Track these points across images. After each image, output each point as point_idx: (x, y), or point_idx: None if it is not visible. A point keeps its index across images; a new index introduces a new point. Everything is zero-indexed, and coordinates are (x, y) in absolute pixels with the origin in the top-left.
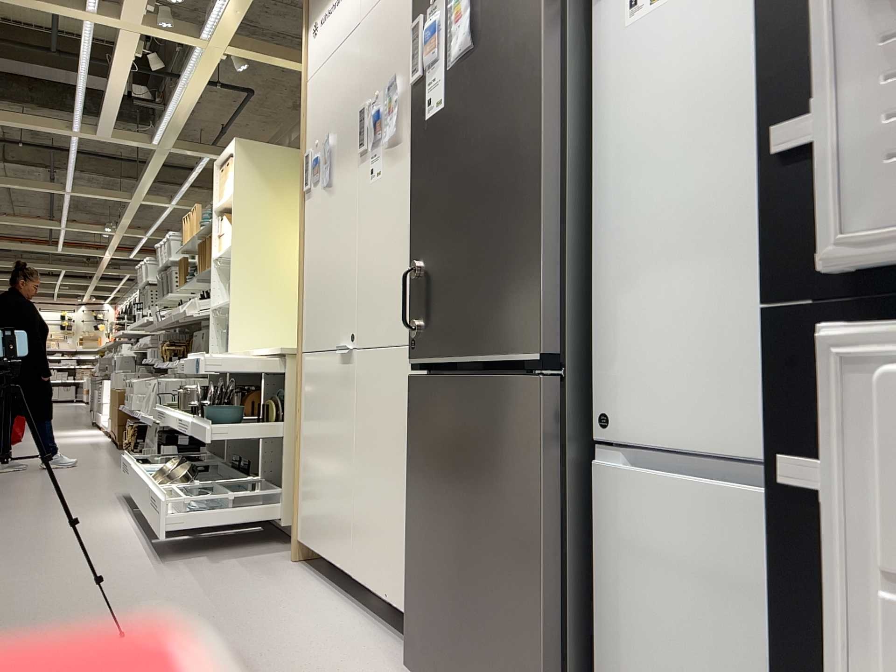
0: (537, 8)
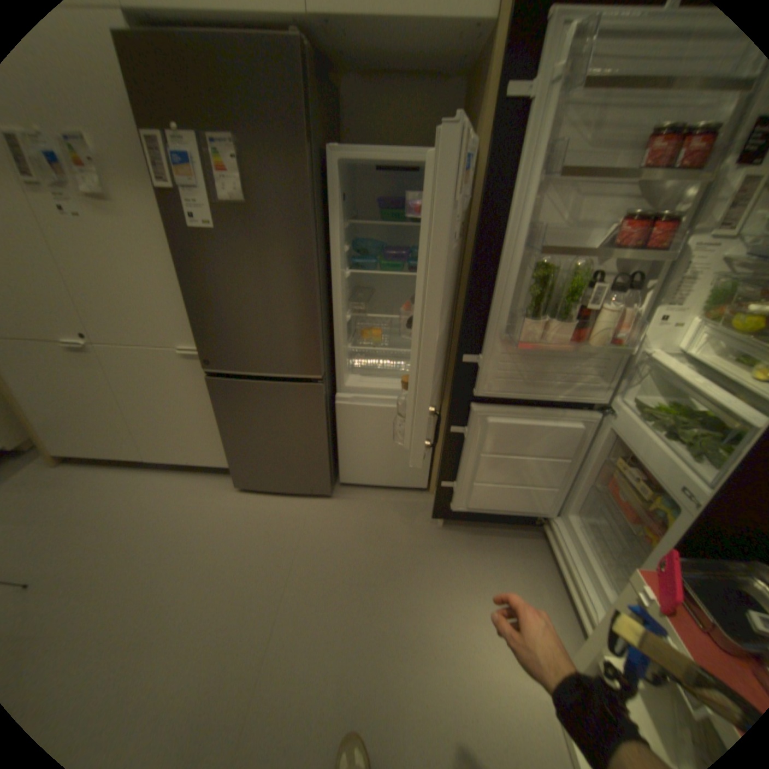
0: (306, 208)
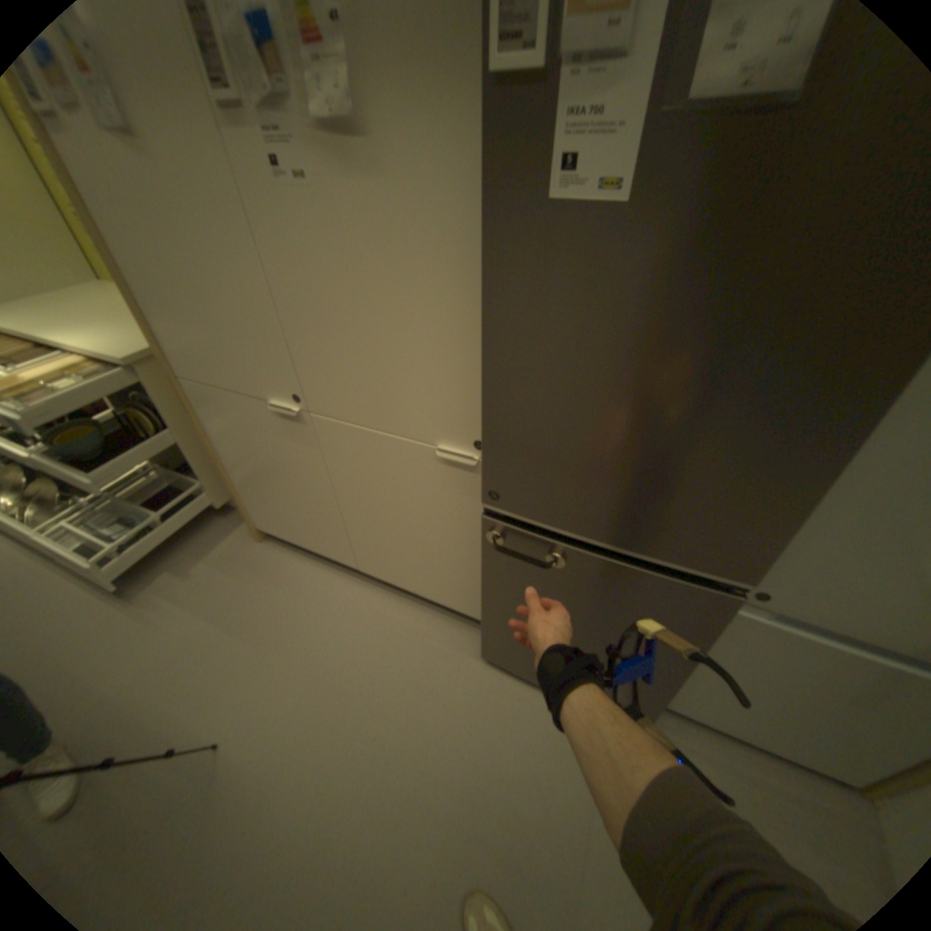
0: None
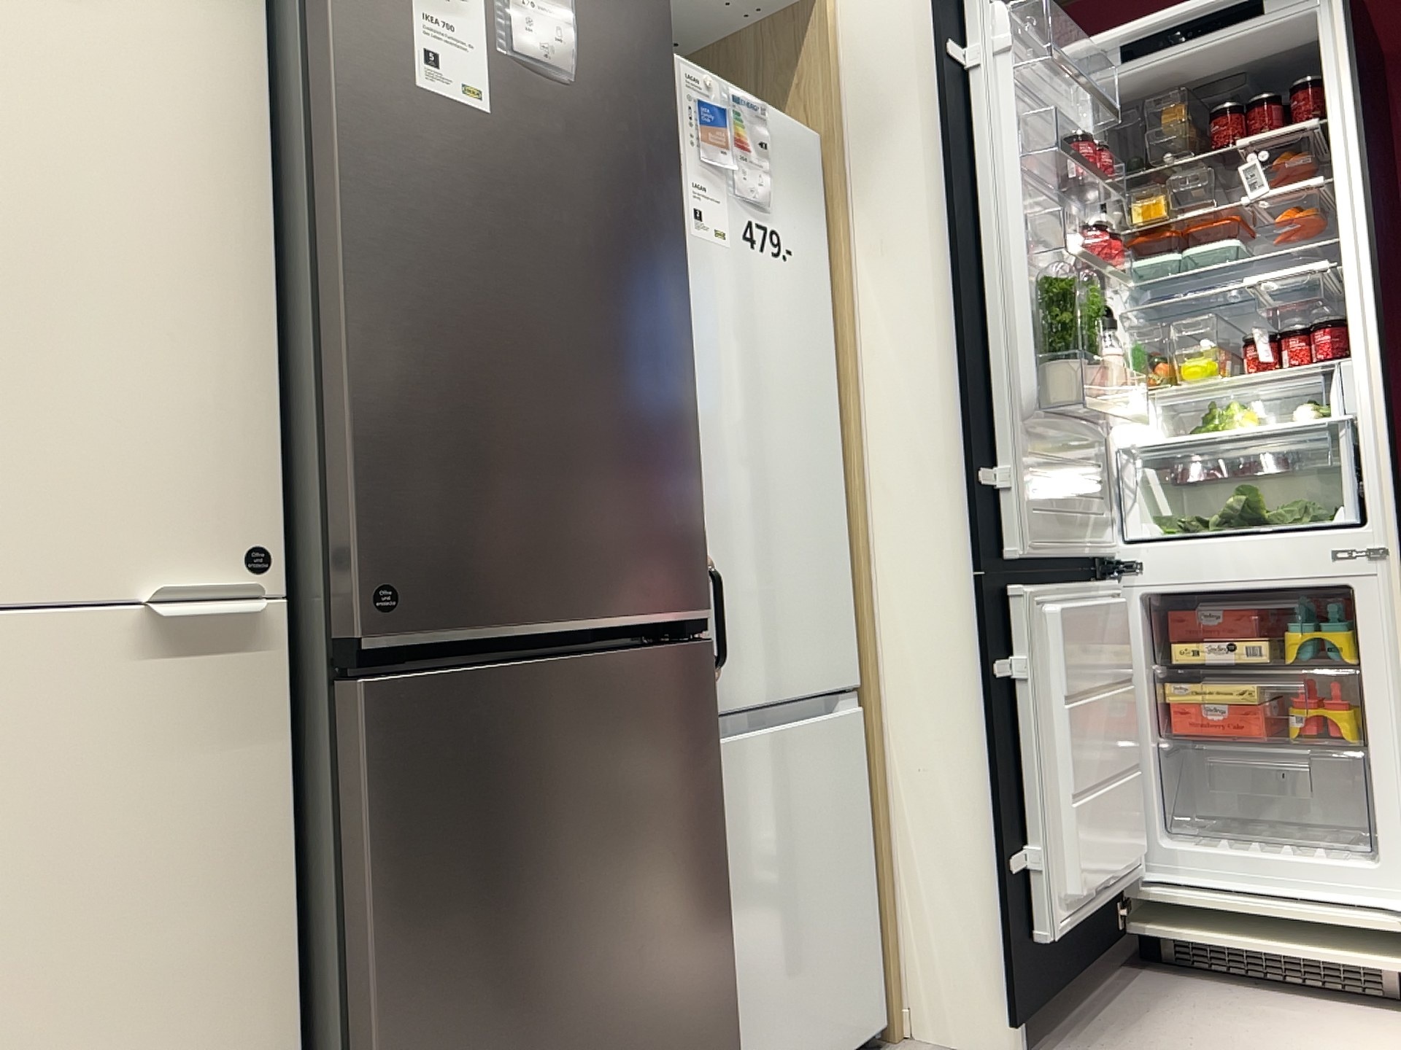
0: (672, 140)
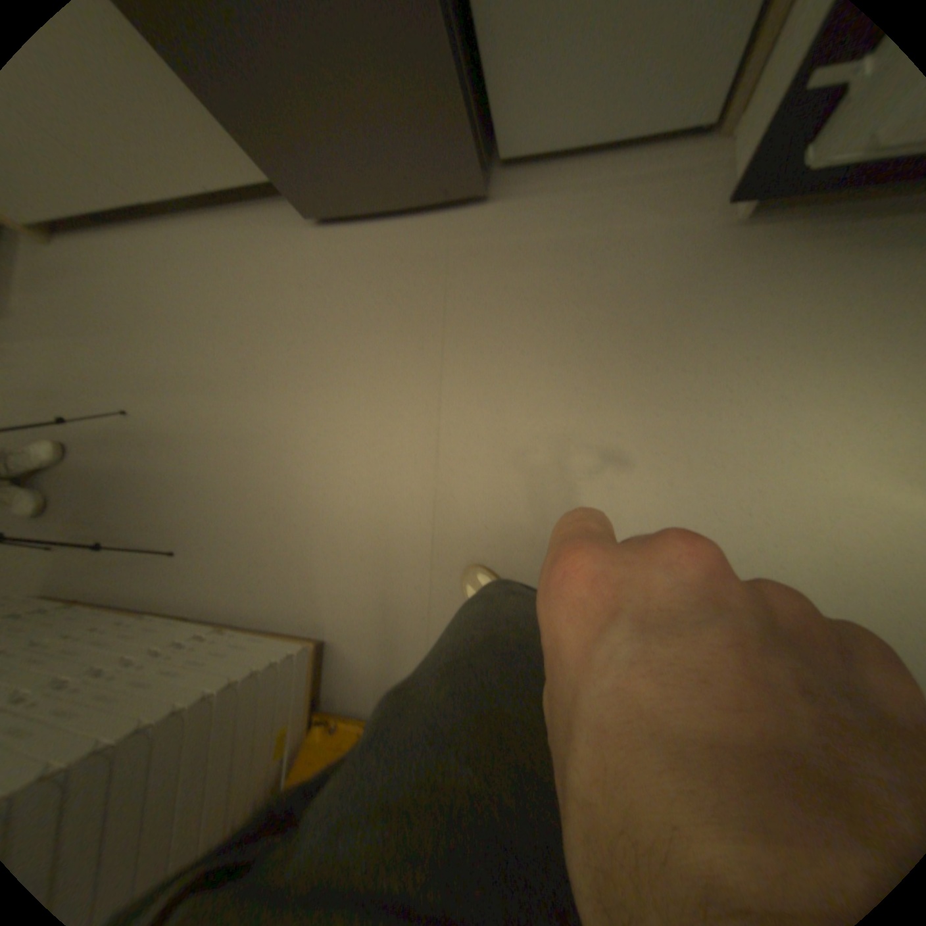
0: None
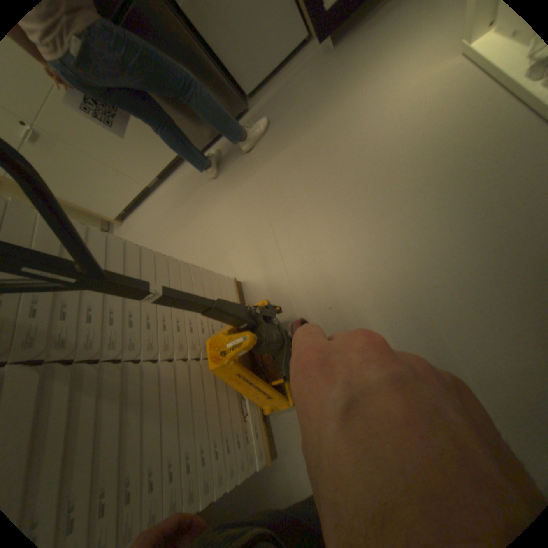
0: None
